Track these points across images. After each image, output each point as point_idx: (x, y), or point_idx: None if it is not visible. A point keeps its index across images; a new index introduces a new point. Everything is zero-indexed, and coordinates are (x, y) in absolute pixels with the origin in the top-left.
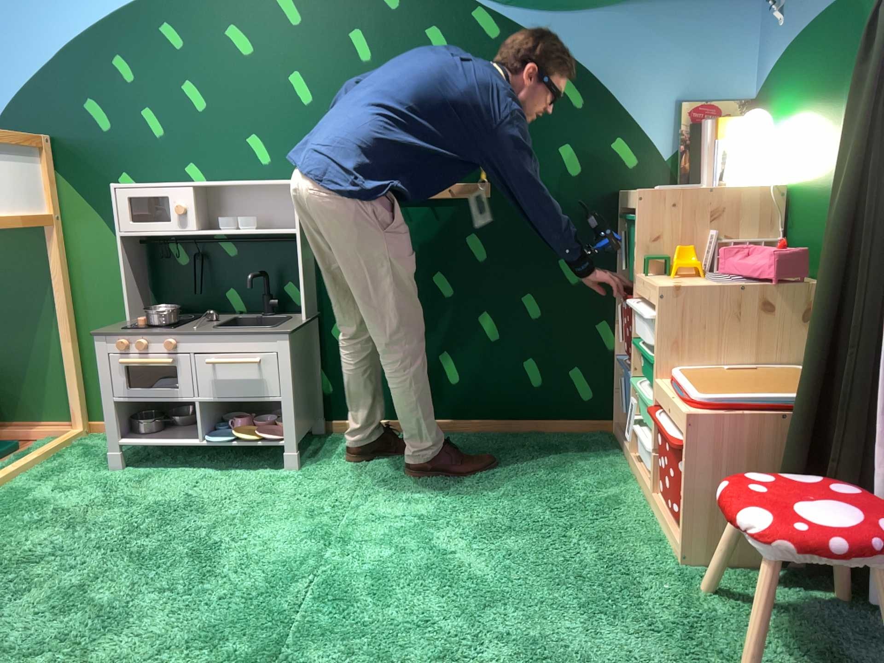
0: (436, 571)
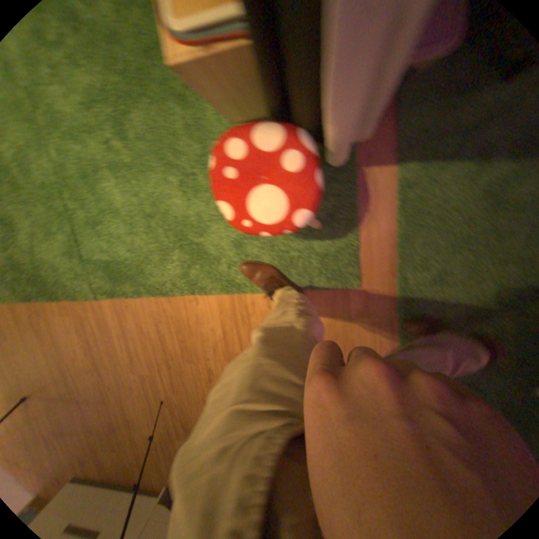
0: (102, 162)
